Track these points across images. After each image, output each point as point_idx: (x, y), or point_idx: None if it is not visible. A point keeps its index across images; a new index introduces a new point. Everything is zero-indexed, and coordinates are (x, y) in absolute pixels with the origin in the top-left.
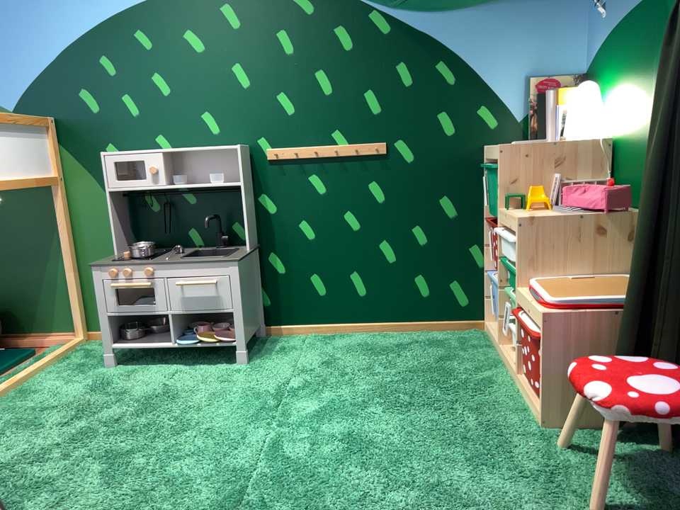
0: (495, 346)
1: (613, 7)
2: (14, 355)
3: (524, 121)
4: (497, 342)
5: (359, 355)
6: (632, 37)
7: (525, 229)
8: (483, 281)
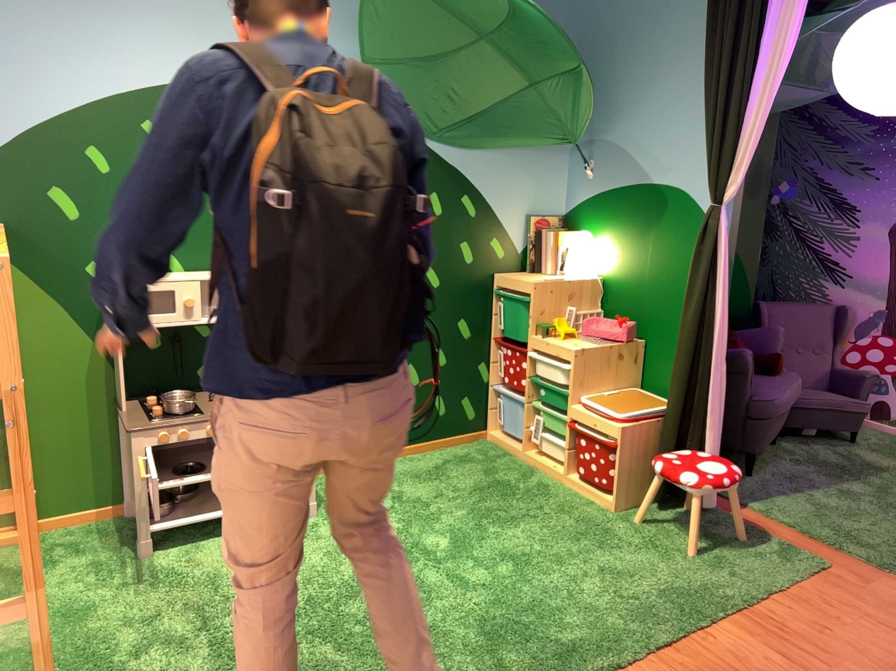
0: (511, 451)
1: (599, 178)
2: None
3: (521, 253)
4: (516, 448)
5: (412, 481)
6: (622, 210)
7: (575, 358)
8: (486, 394)
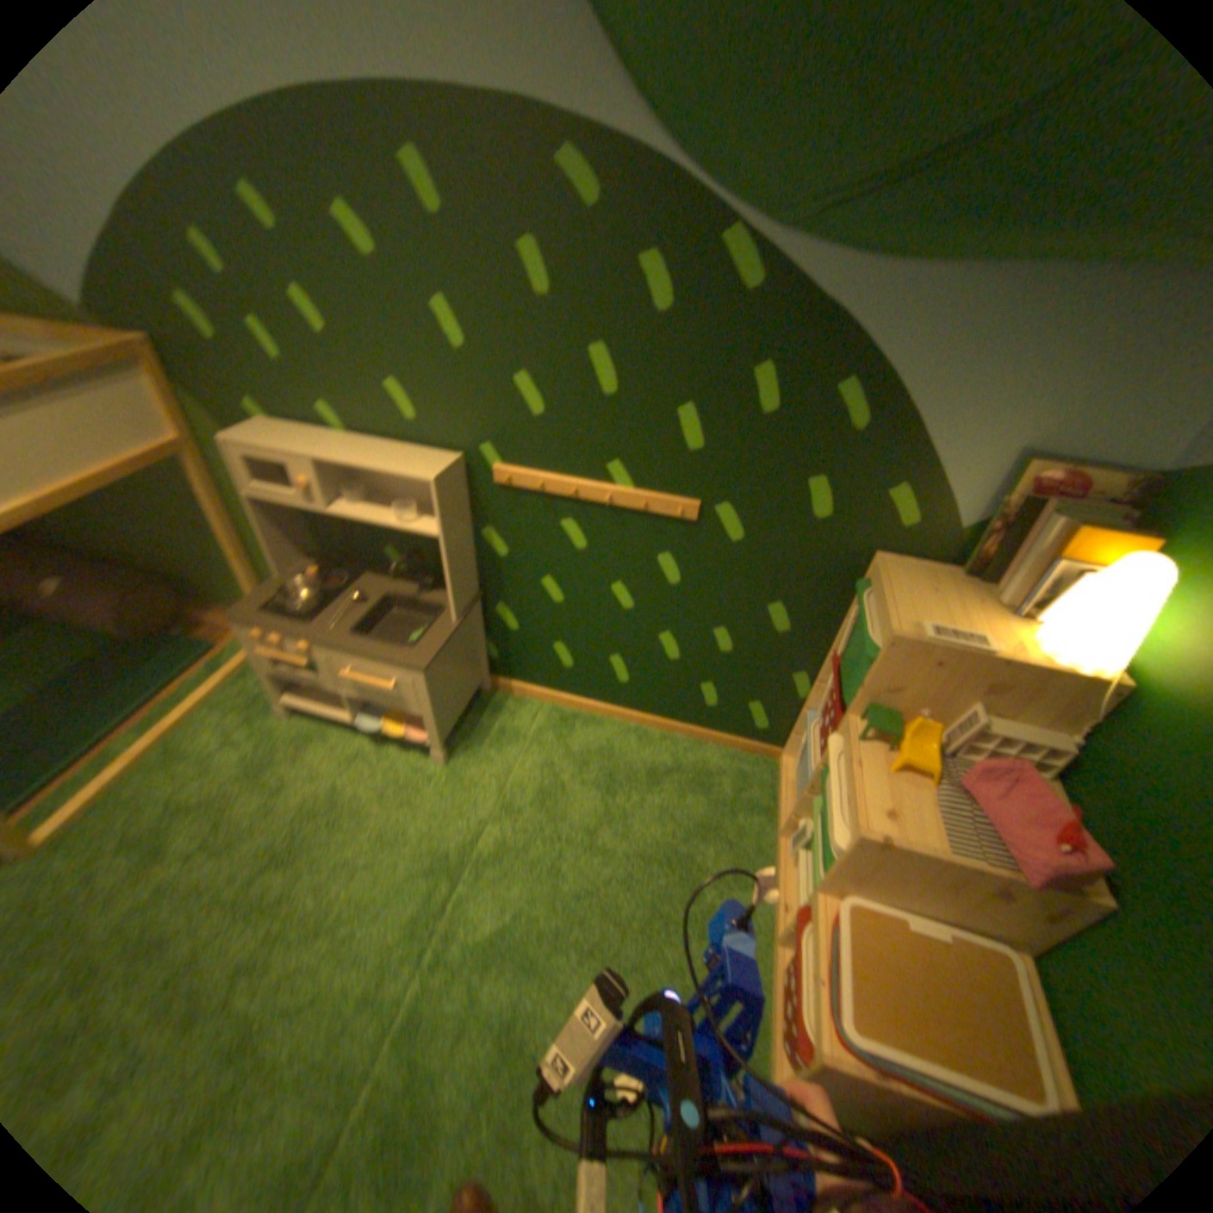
0: (779, 820)
1: None
2: (189, 650)
3: (977, 531)
4: (782, 825)
5: (593, 783)
6: None
7: (865, 855)
8: (798, 717)
